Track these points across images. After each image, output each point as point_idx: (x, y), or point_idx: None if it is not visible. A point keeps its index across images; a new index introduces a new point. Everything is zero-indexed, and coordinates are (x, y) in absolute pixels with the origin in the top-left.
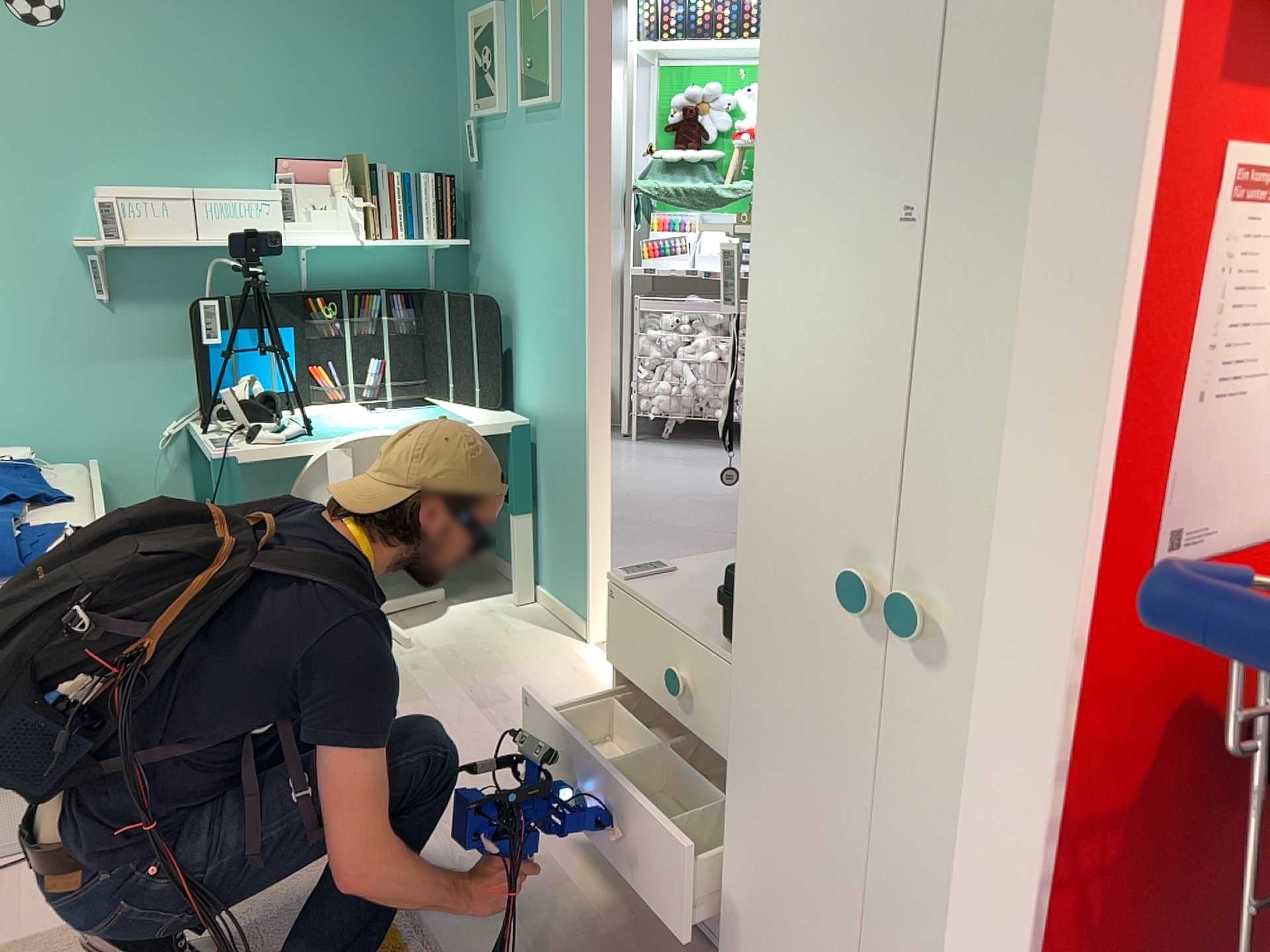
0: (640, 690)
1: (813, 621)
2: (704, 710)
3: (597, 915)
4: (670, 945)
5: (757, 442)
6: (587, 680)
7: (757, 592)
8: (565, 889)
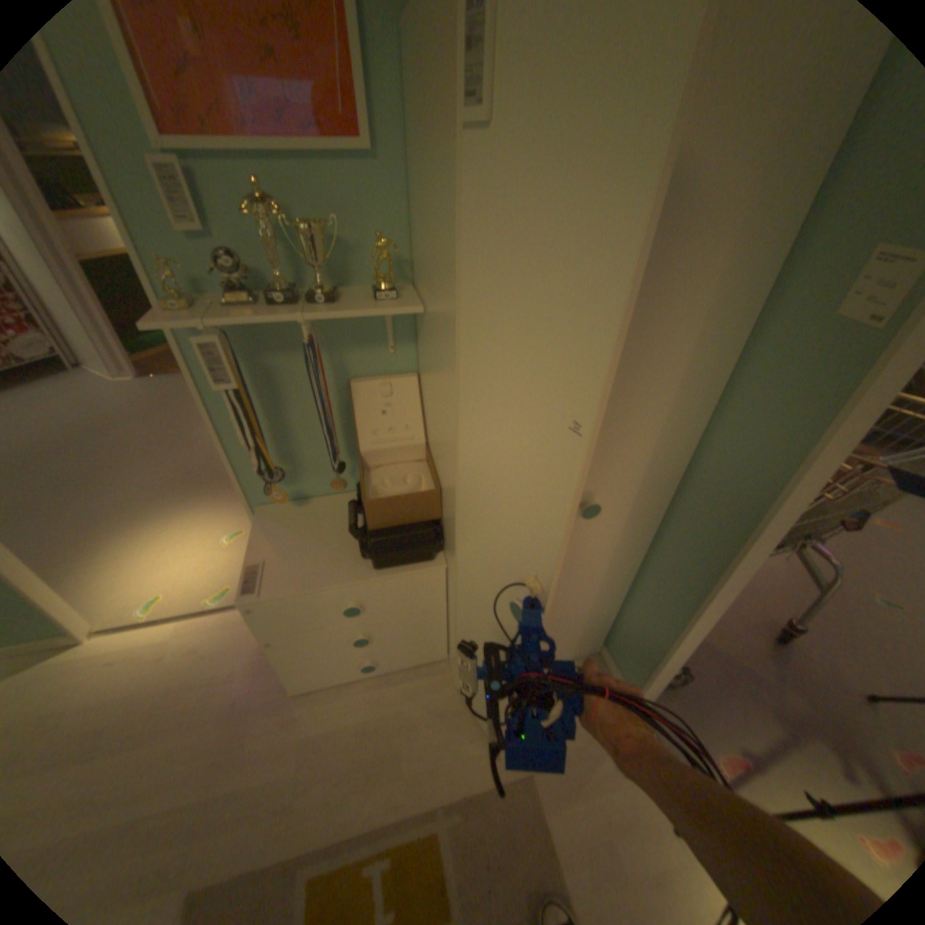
0: (303, 631)
1: (519, 539)
2: (375, 606)
3: (358, 723)
4: (394, 689)
5: (457, 484)
6: (128, 658)
7: (476, 547)
8: (329, 737)
